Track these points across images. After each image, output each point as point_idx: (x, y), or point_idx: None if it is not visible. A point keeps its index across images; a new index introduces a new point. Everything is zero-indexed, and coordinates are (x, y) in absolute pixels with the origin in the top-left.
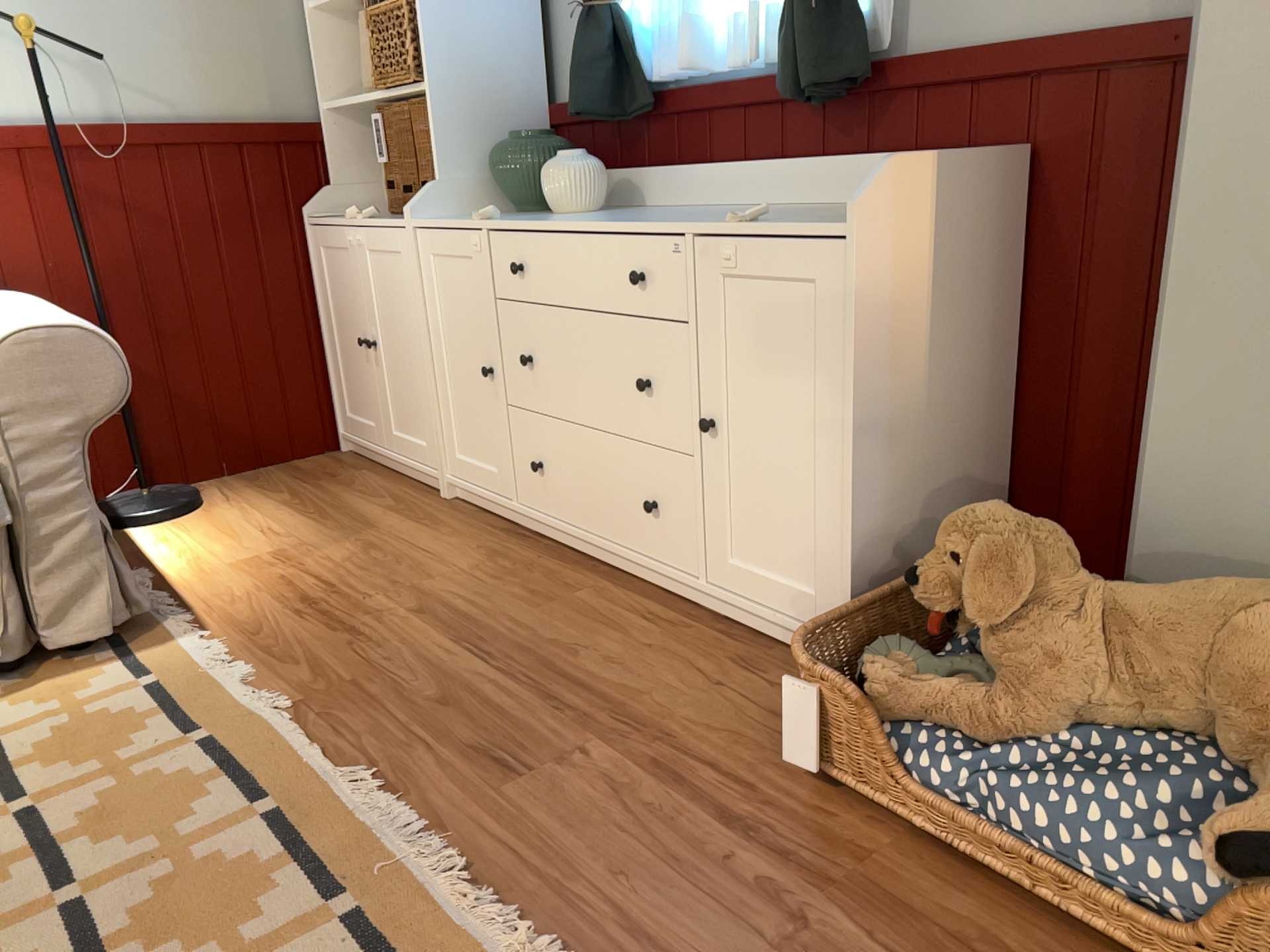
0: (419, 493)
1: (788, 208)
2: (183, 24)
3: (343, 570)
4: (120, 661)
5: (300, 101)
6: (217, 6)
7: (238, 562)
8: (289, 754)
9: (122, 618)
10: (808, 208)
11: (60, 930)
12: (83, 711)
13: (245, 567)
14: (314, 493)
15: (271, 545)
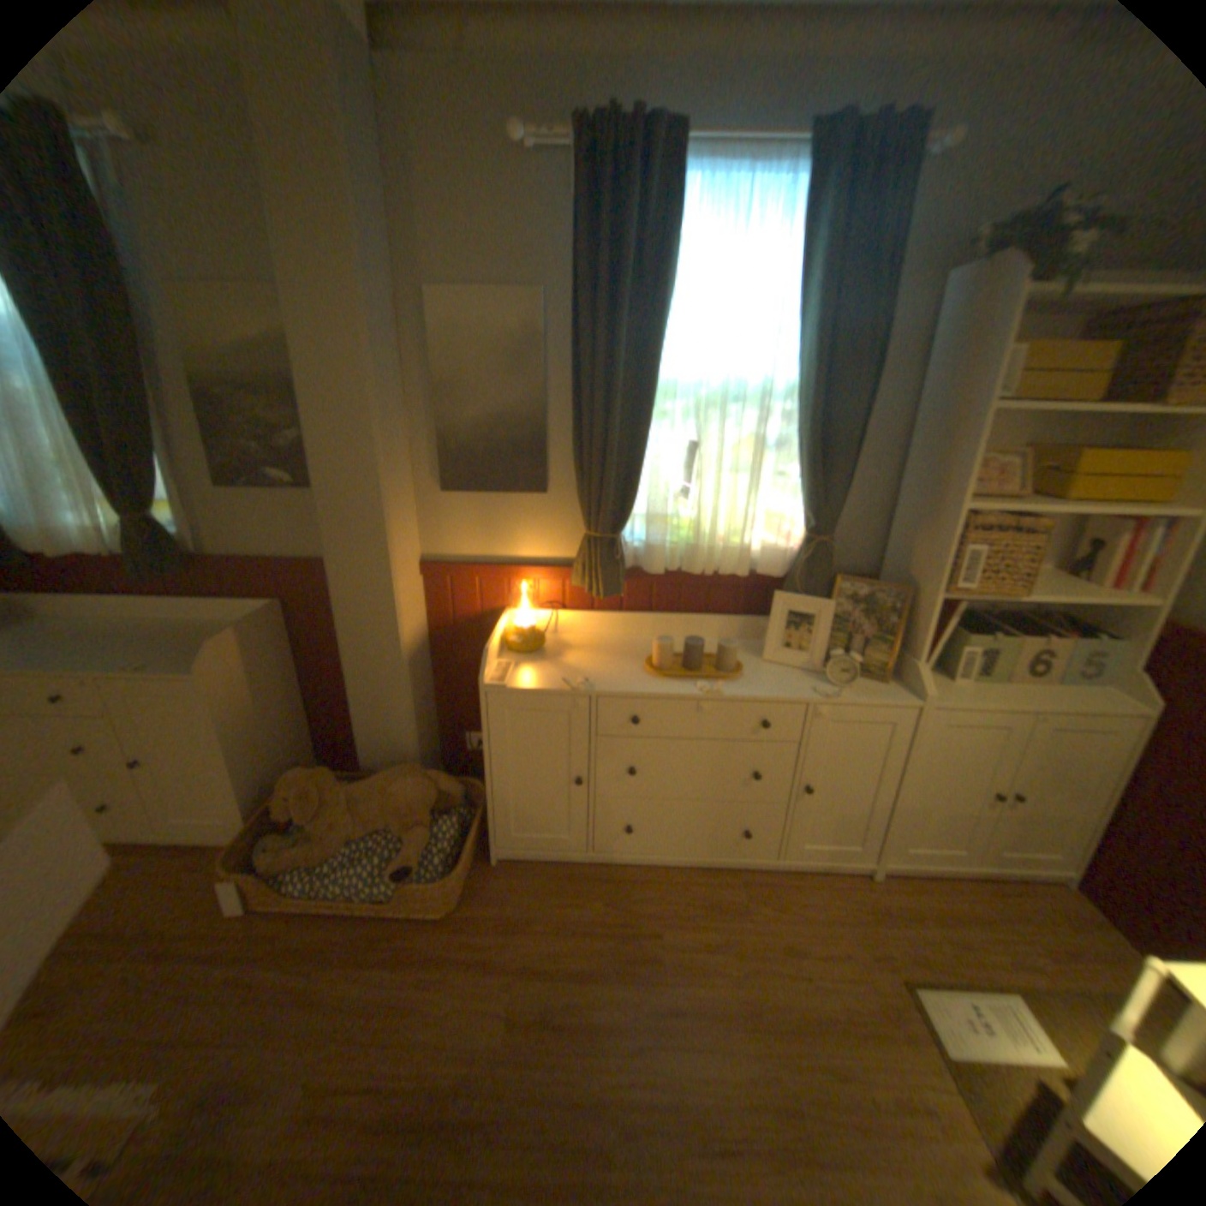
0: None
1: (155, 626)
2: None
3: None
4: None
5: None
6: None
7: None
8: None
9: None
10: (168, 626)
11: None
12: None
13: None
14: None
15: None
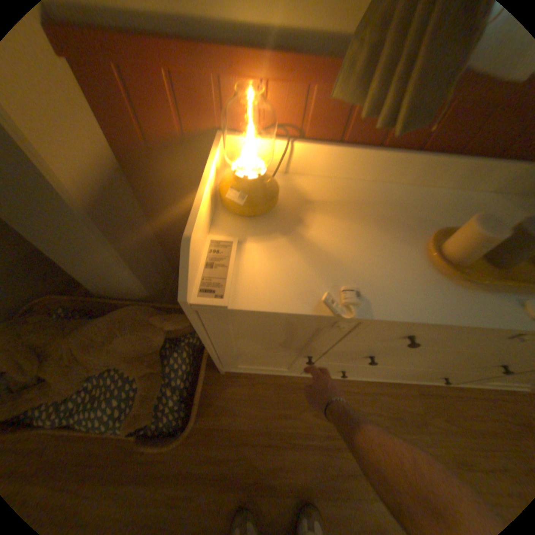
0: None
1: None
2: None
3: None
4: None
5: None
6: None
7: None
8: None
9: None
10: None
11: None
12: None
13: None
14: None
15: None
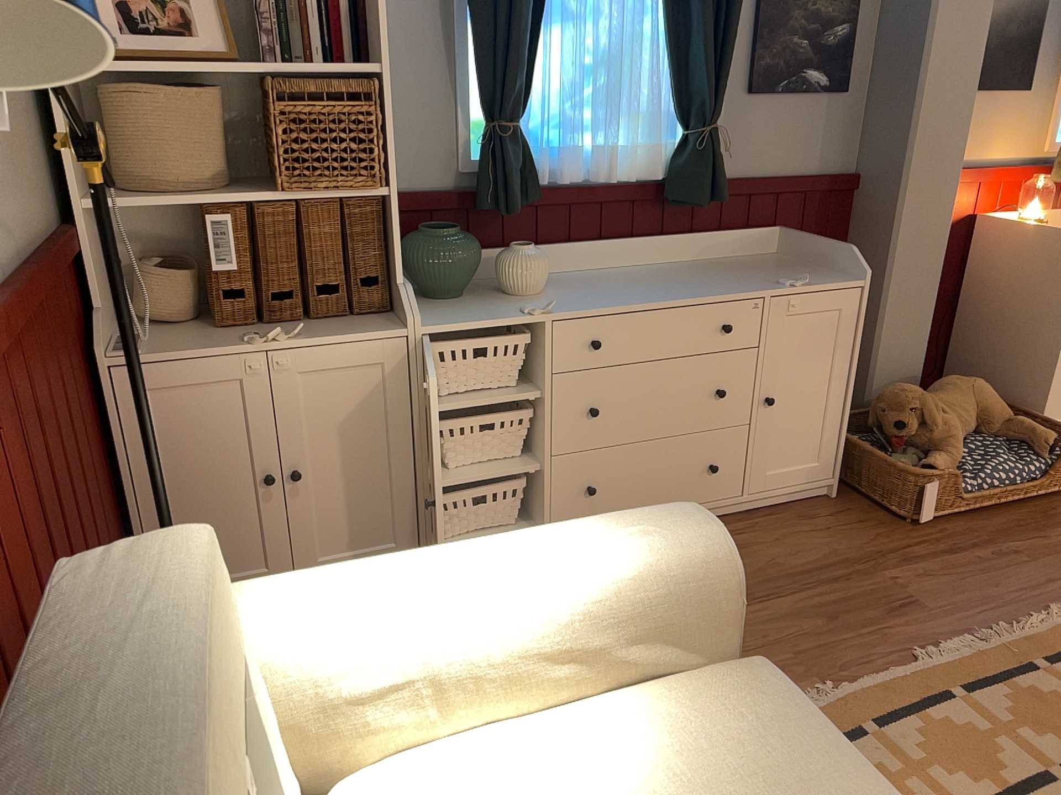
0: None
1: (671, 266)
2: None
3: None
4: None
5: (49, 197)
6: None
7: None
8: (897, 682)
9: None
10: (684, 265)
11: None
12: None
13: None
14: None
15: None
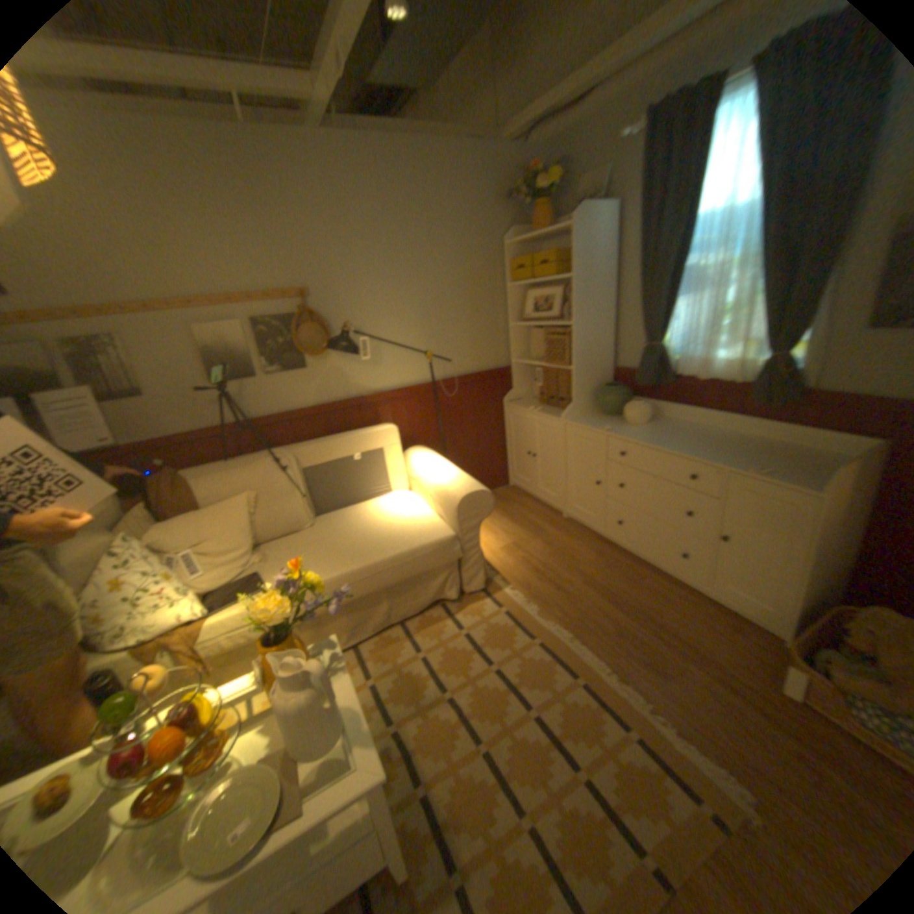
0: (551, 514)
1: (749, 439)
2: (466, 337)
3: (543, 557)
4: (487, 599)
5: (502, 358)
6: (477, 328)
7: (500, 548)
8: (574, 657)
9: (484, 582)
10: (760, 442)
11: (538, 730)
12: (487, 624)
13: (505, 551)
14: (509, 510)
15: (507, 539)
